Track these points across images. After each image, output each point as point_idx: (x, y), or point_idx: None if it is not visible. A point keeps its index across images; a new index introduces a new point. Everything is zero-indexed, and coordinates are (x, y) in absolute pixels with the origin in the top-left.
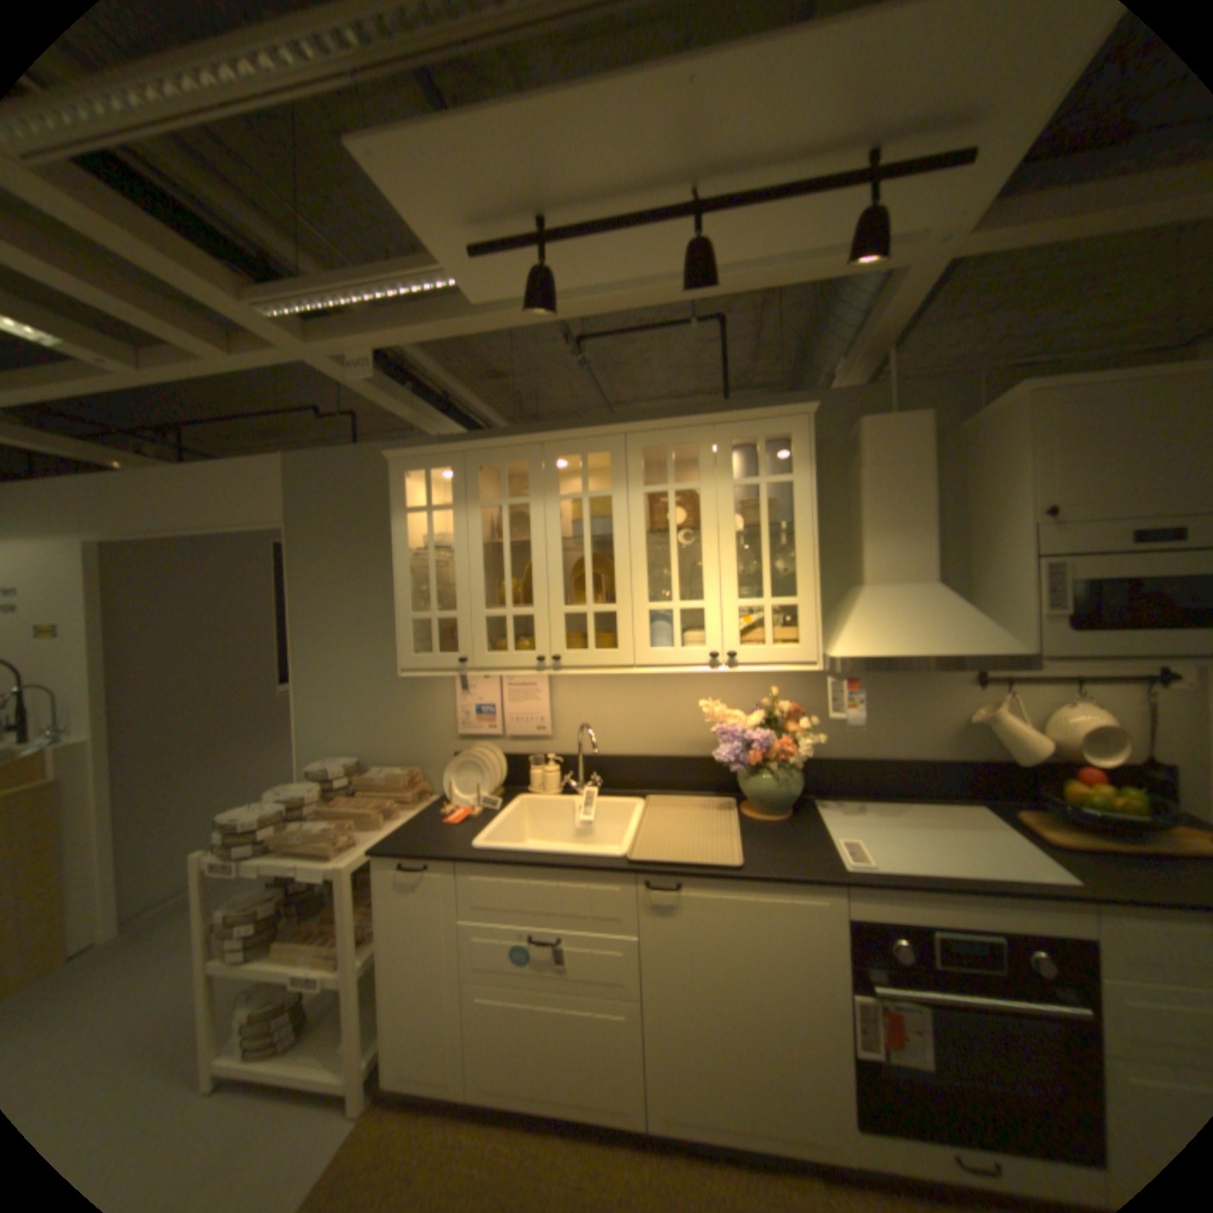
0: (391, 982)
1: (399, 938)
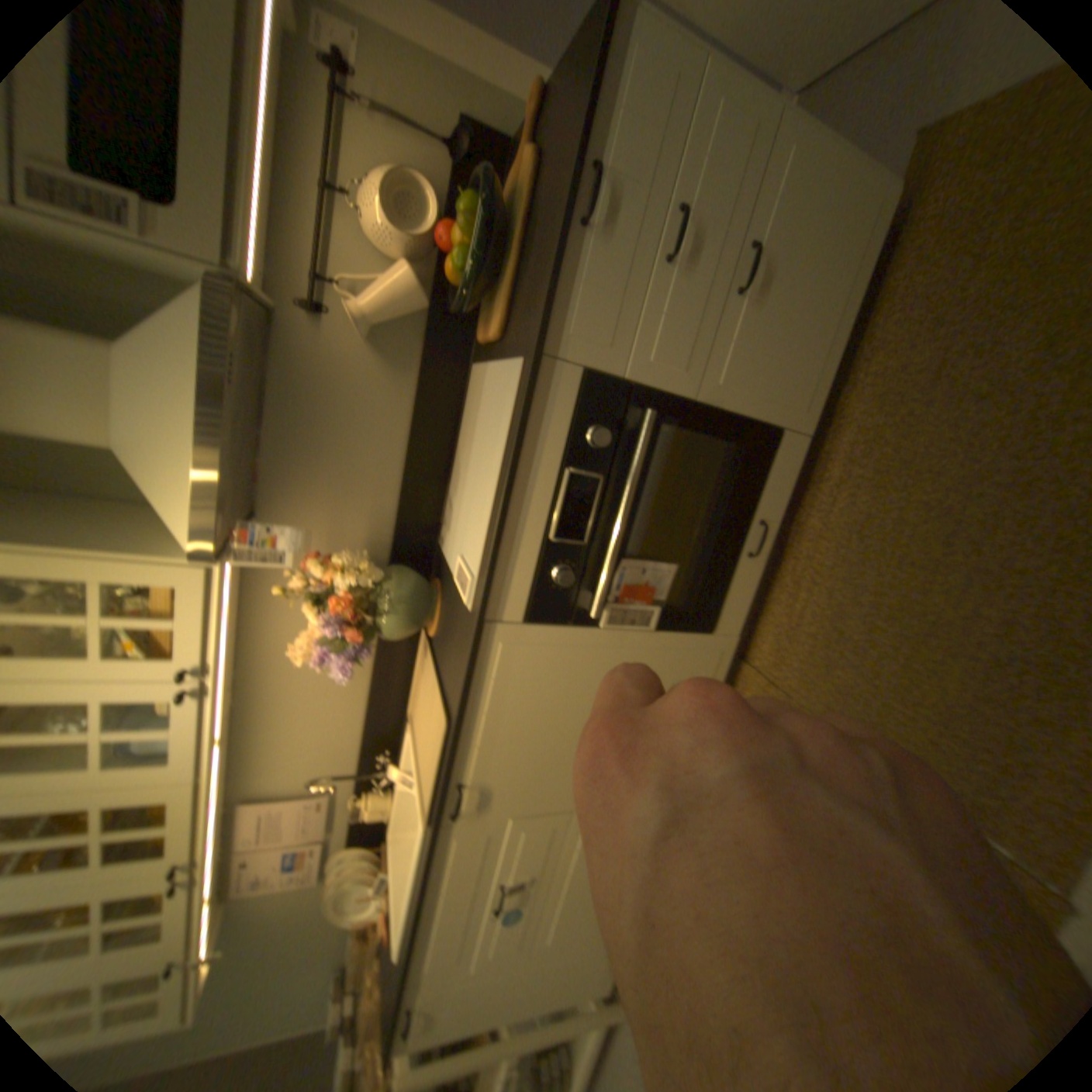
0: (520, 1005)
1: (479, 1009)
